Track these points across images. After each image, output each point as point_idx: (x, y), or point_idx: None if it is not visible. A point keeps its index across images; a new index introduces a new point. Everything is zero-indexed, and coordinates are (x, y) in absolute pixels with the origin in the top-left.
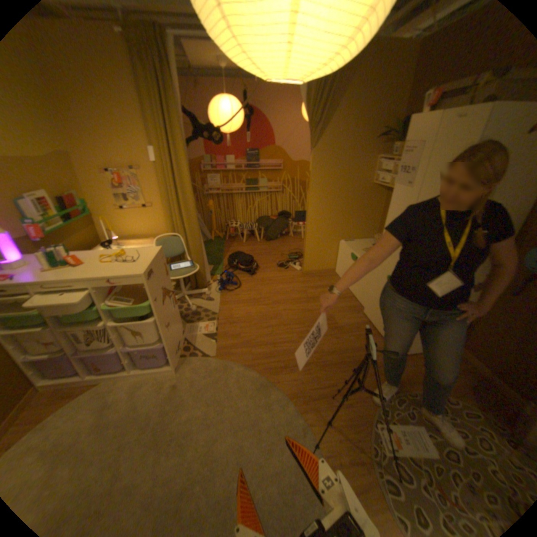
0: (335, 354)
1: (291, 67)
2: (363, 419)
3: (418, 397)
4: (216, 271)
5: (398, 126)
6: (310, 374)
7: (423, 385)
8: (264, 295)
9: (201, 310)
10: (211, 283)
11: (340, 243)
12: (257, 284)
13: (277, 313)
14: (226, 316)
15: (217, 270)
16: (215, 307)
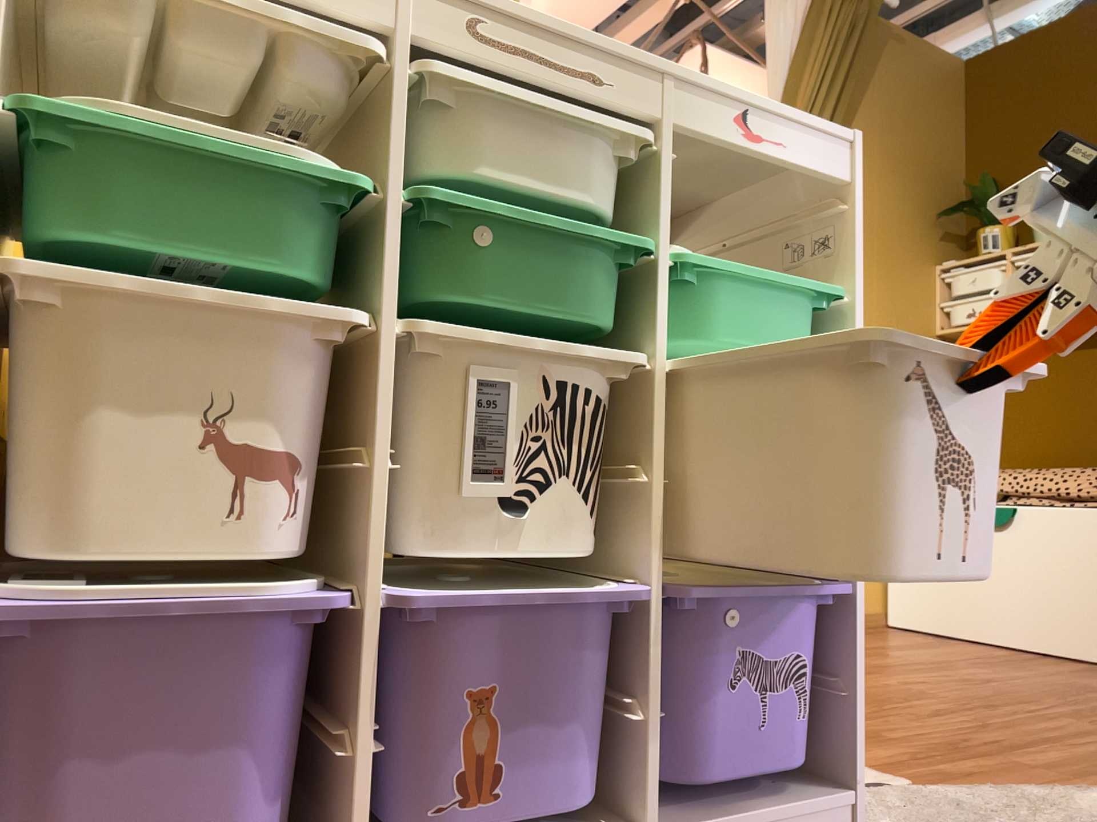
0: None
1: None
2: None
3: None
4: None
5: (967, 201)
6: None
7: None
8: None
9: None
10: None
11: None
12: None
13: (894, 685)
14: None
15: None
16: None
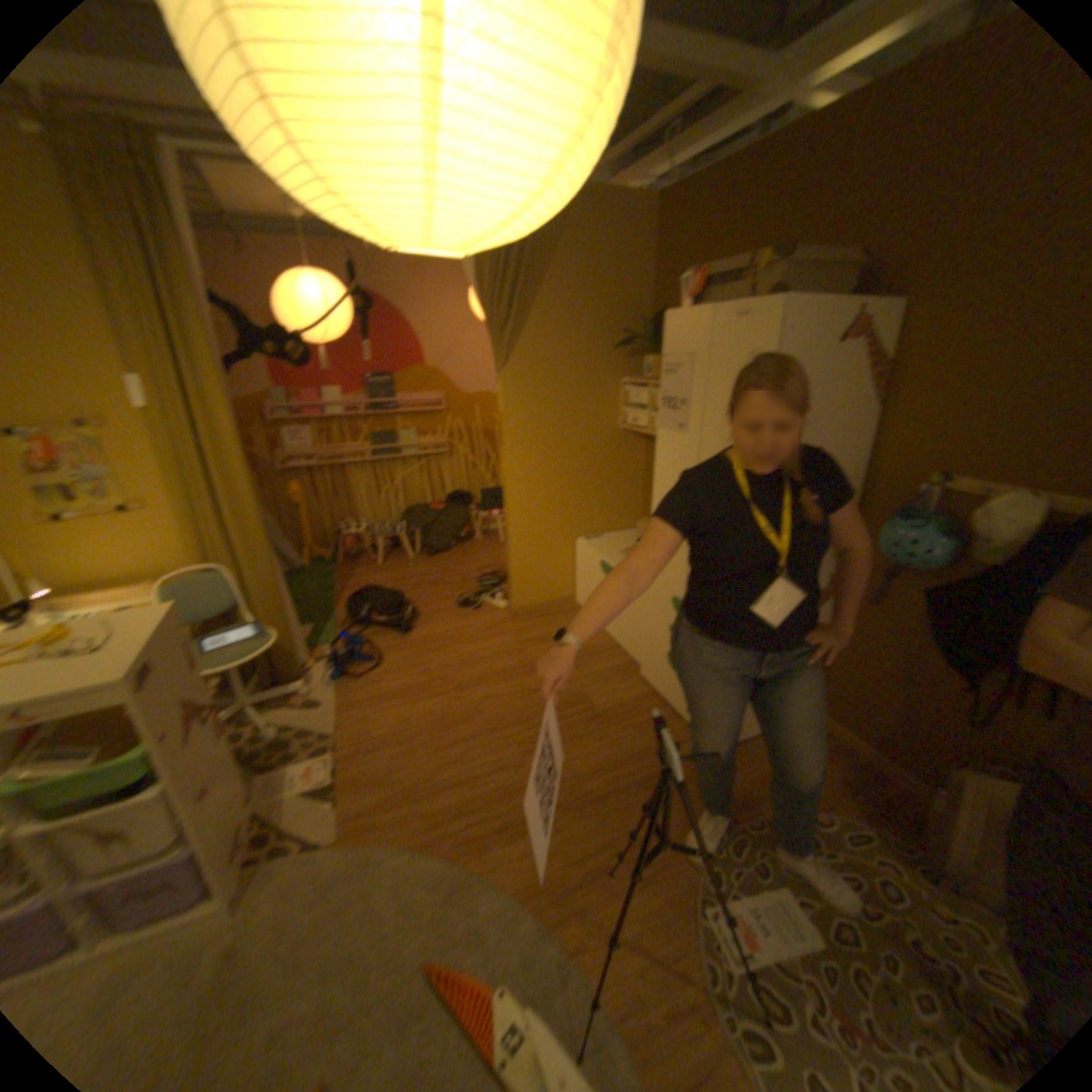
0: (601, 776)
1: (437, 226)
2: (676, 908)
3: (765, 830)
4: (320, 639)
5: (645, 330)
6: (557, 833)
7: (770, 802)
8: (436, 674)
9: (288, 737)
10: (311, 668)
11: (576, 545)
12: (418, 652)
13: (469, 711)
14: (353, 740)
15: (321, 635)
16: (324, 723)
